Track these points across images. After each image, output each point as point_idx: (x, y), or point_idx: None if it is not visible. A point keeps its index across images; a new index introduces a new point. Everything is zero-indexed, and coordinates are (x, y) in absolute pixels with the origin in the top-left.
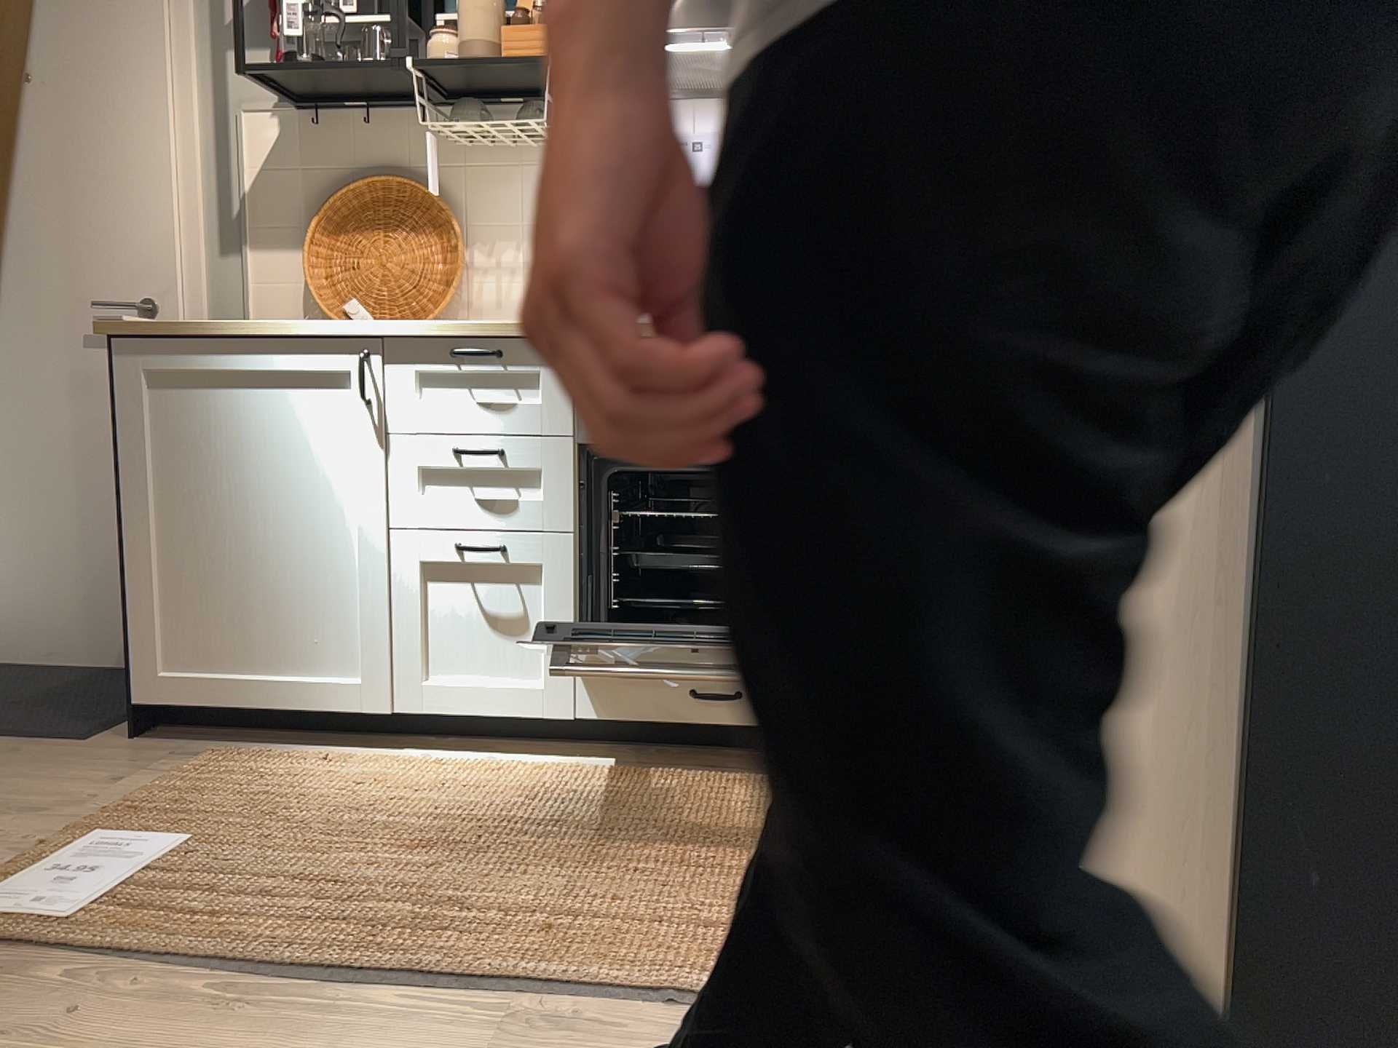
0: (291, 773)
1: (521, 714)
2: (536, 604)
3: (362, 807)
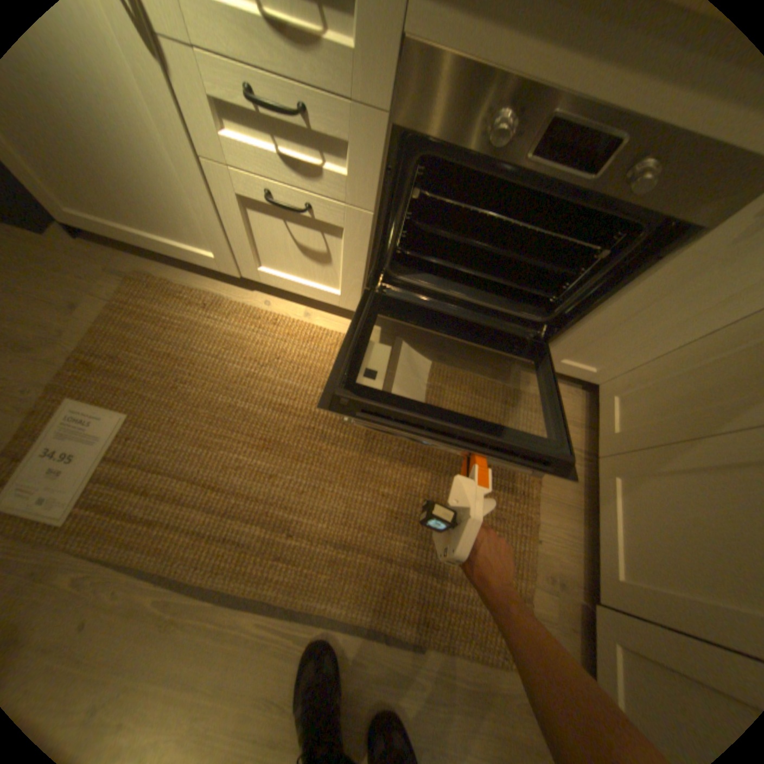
0: (182, 321)
1: (325, 300)
2: (338, 249)
3: (228, 378)
